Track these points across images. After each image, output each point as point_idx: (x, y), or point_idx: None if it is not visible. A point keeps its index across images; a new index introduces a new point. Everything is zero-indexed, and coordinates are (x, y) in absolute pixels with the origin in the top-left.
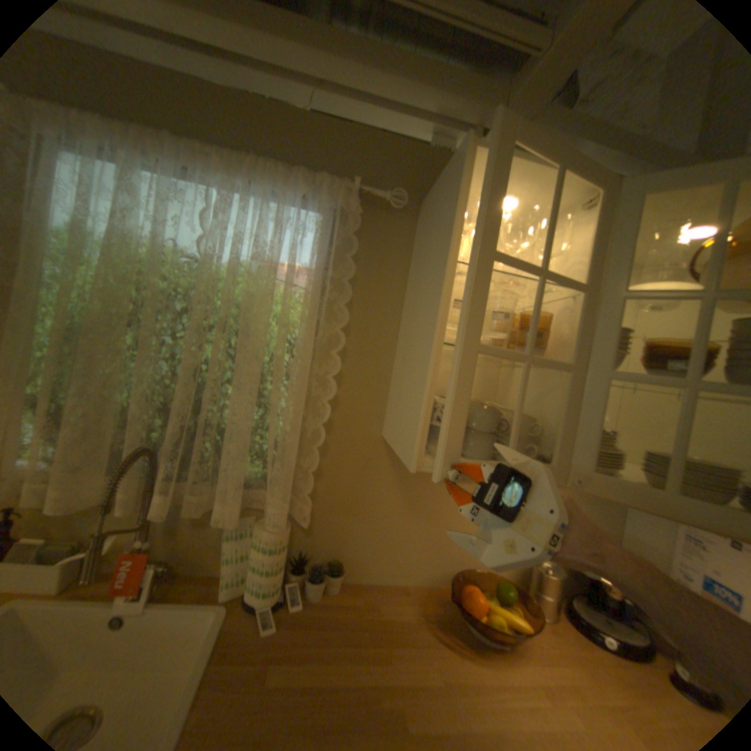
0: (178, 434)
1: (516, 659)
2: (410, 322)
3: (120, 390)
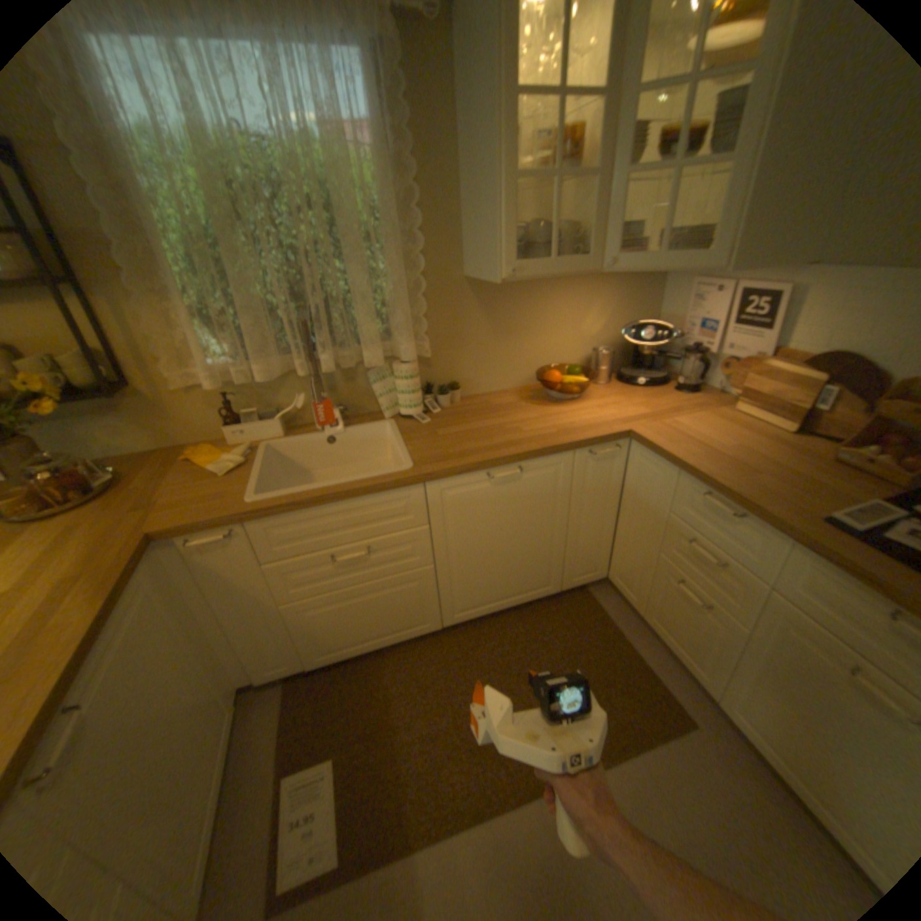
0: (317, 308)
1: (580, 400)
2: (469, 159)
3: (260, 283)
